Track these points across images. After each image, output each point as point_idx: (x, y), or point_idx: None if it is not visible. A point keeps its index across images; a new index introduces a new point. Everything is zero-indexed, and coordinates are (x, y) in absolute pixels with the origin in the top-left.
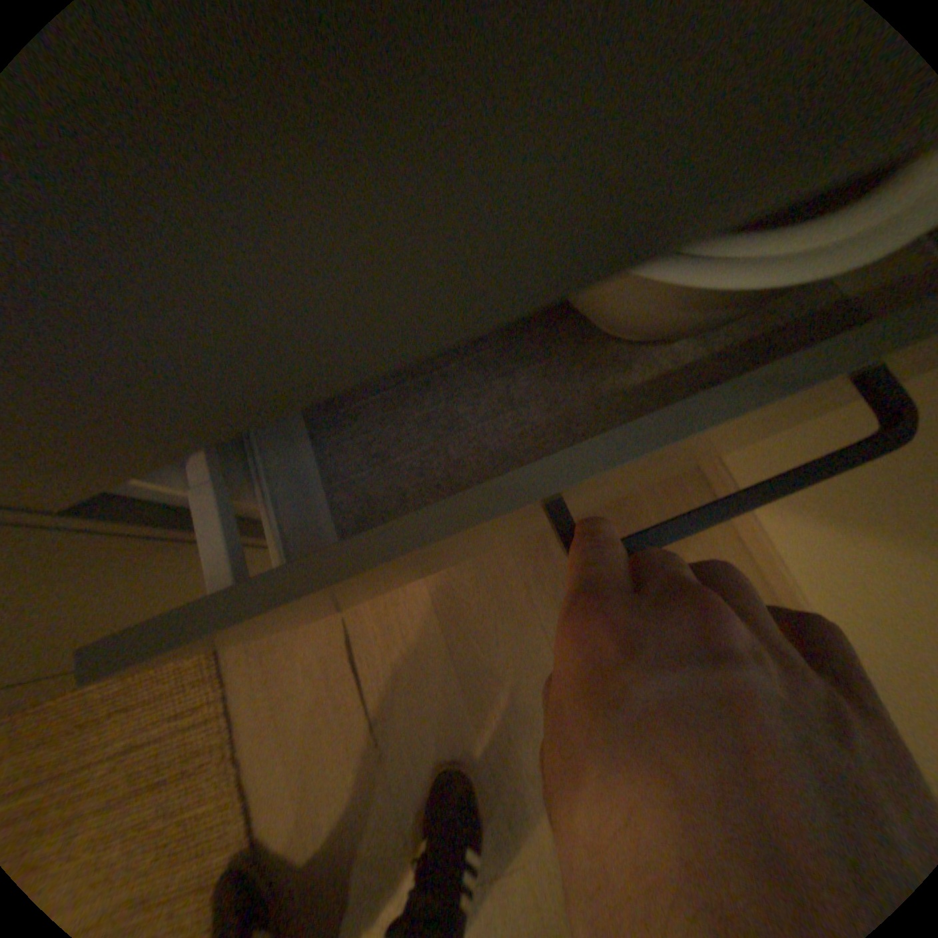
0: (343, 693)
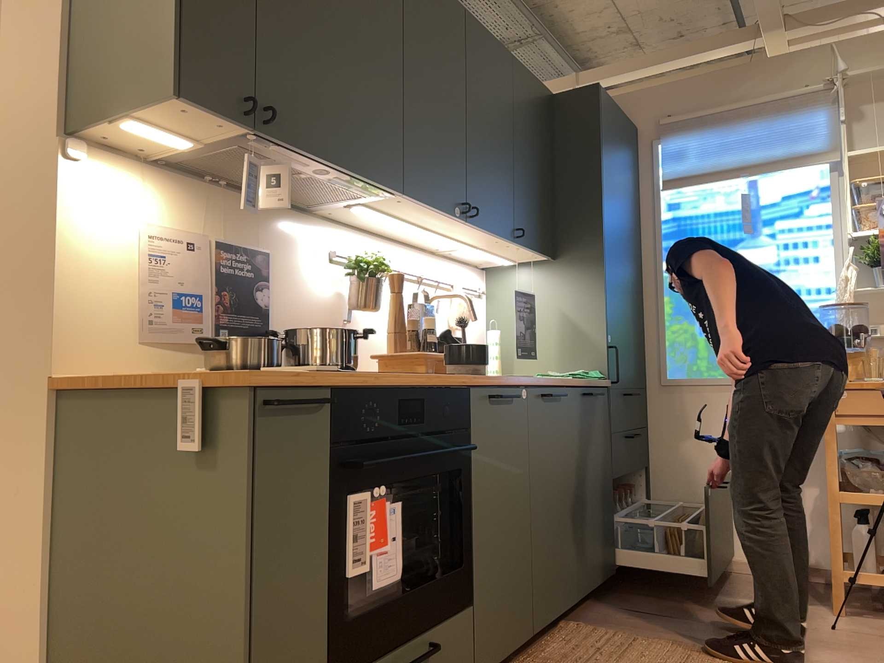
0: (647, 616)
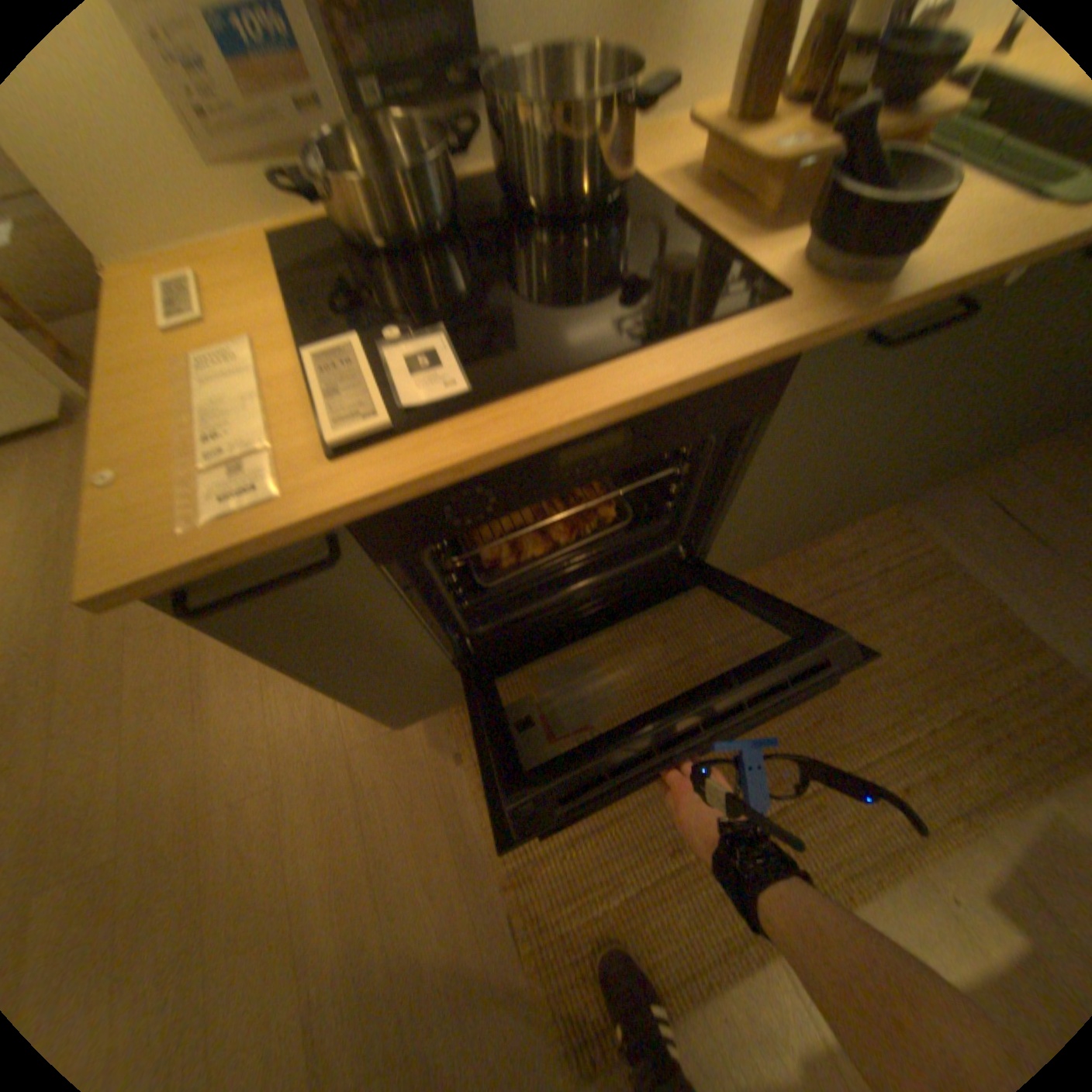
0: (1008, 528)
